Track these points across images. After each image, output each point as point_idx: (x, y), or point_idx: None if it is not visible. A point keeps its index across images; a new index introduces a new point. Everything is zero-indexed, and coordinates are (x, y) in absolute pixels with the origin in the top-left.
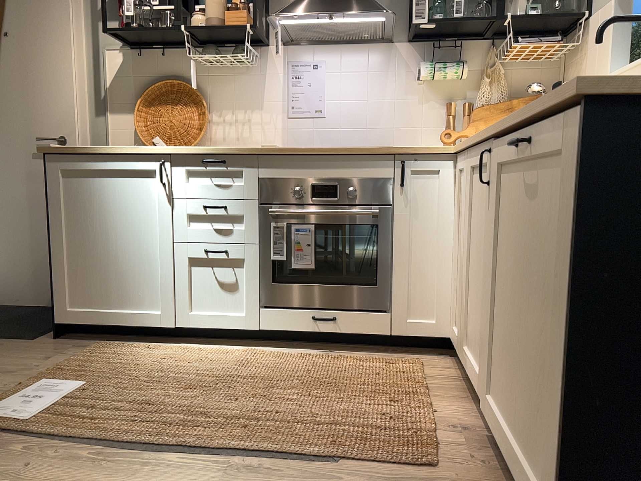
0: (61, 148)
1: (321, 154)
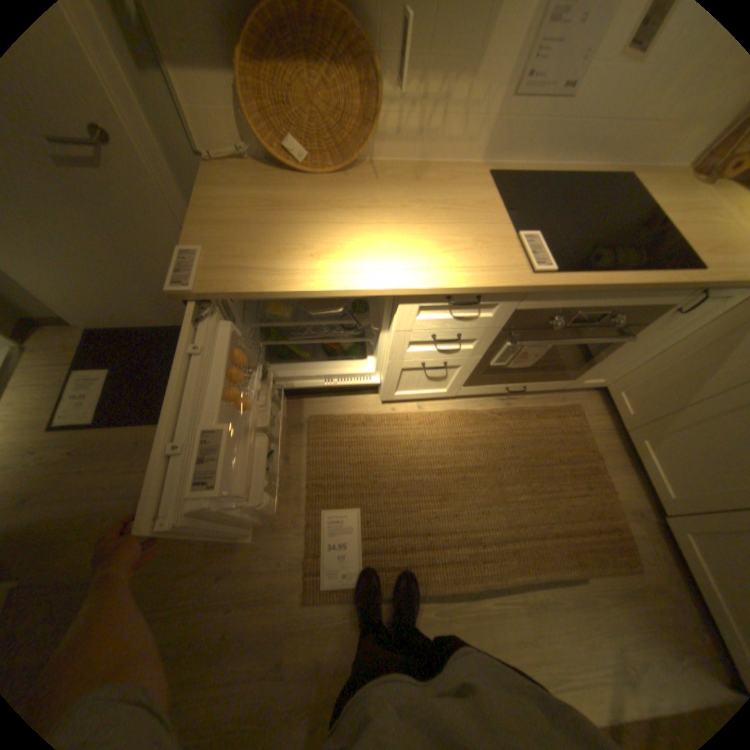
0: (216, 291)
1: (616, 288)
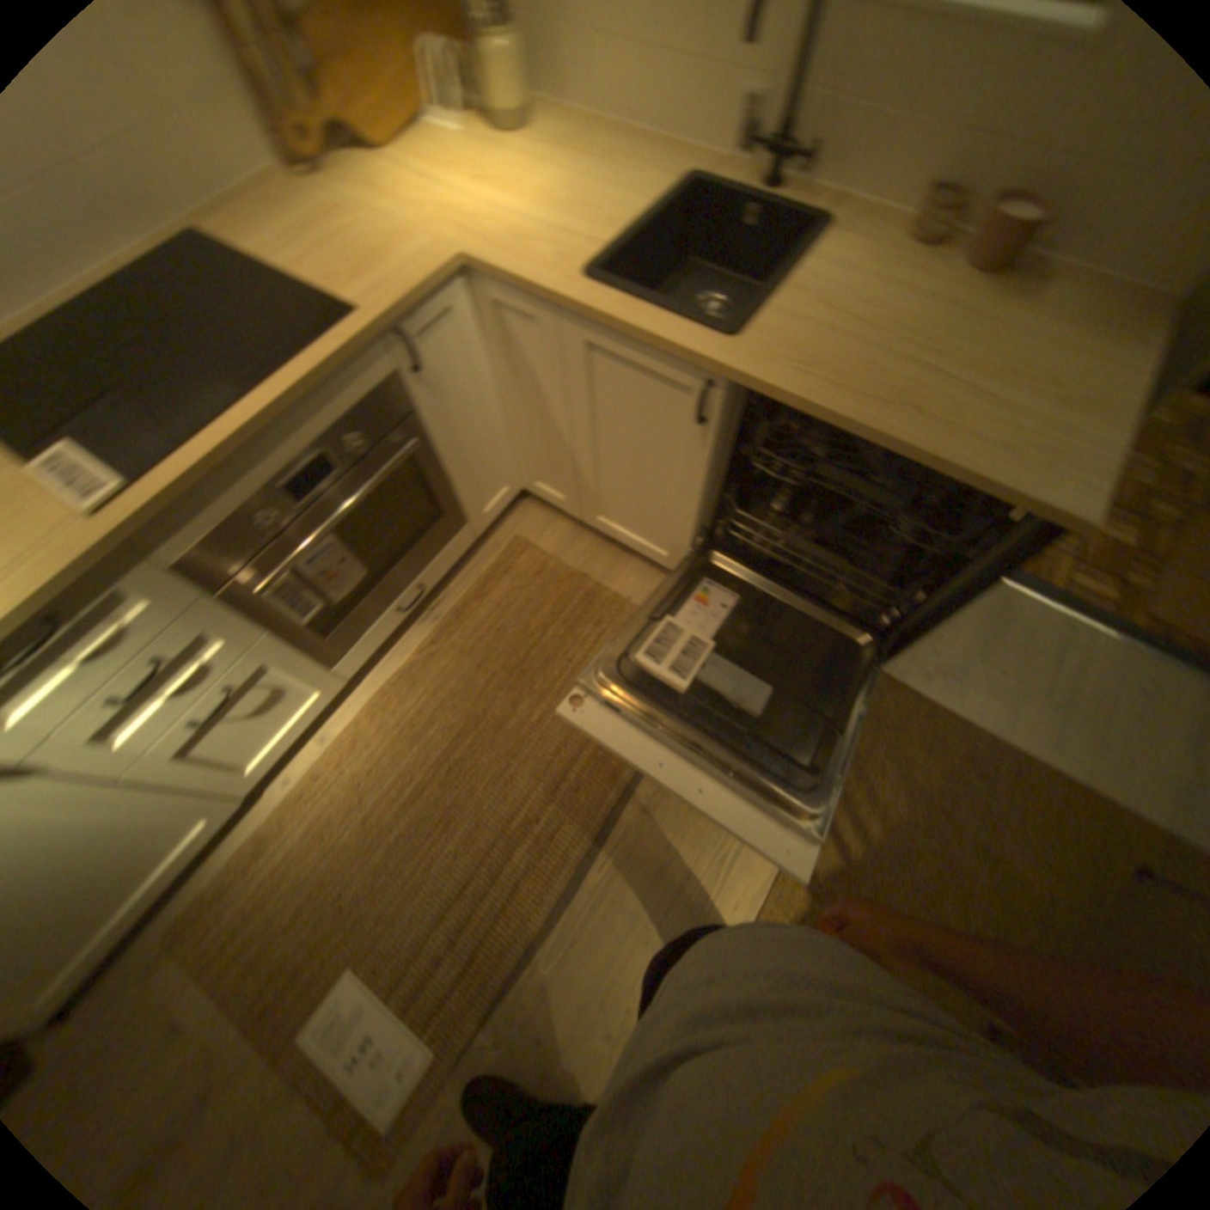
0: None
1: (262, 425)
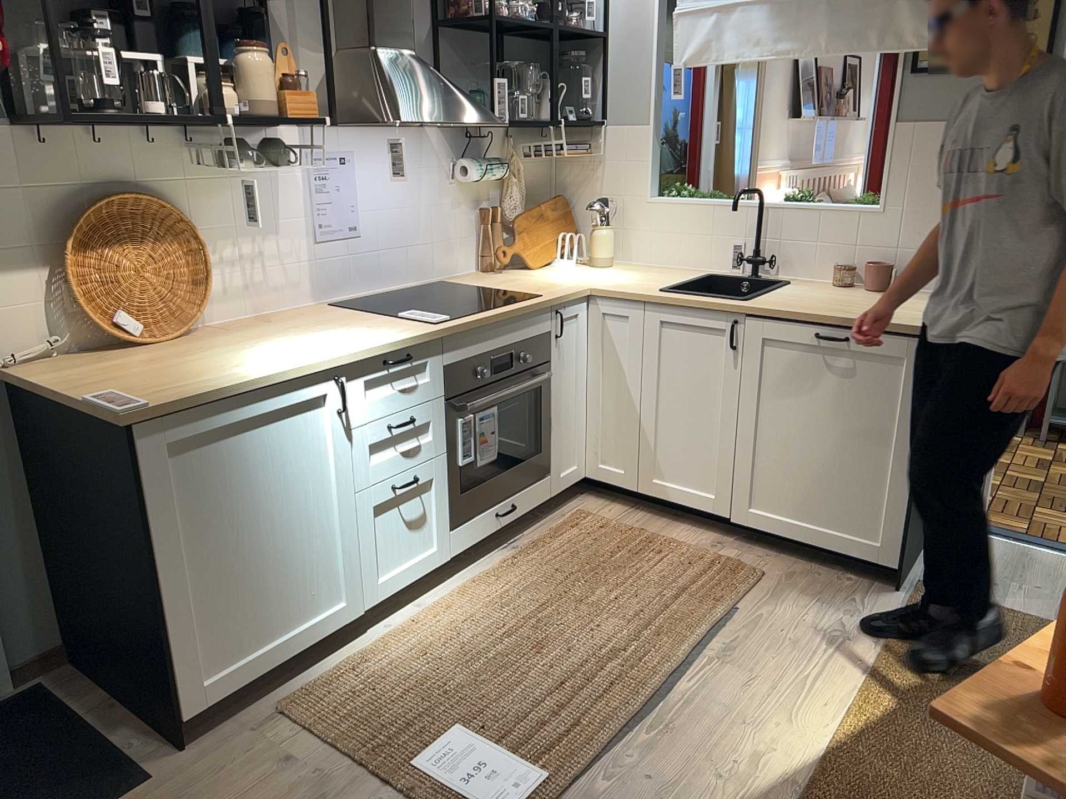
0: (172, 402)
1: (500, 319)
